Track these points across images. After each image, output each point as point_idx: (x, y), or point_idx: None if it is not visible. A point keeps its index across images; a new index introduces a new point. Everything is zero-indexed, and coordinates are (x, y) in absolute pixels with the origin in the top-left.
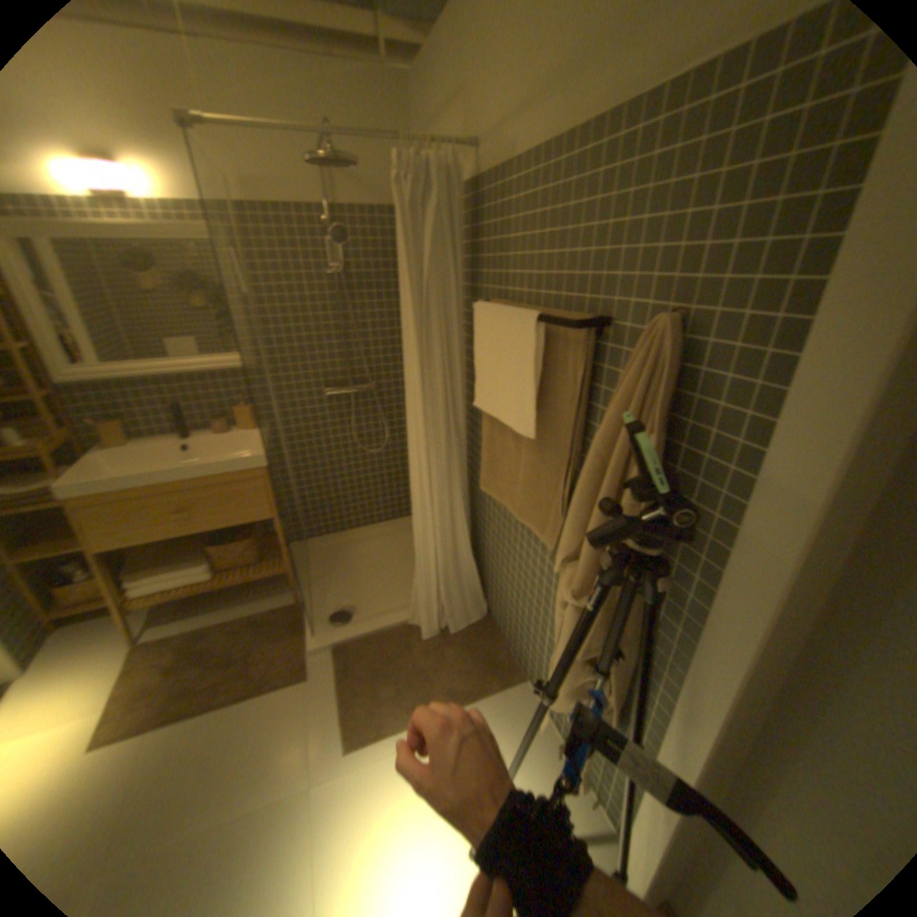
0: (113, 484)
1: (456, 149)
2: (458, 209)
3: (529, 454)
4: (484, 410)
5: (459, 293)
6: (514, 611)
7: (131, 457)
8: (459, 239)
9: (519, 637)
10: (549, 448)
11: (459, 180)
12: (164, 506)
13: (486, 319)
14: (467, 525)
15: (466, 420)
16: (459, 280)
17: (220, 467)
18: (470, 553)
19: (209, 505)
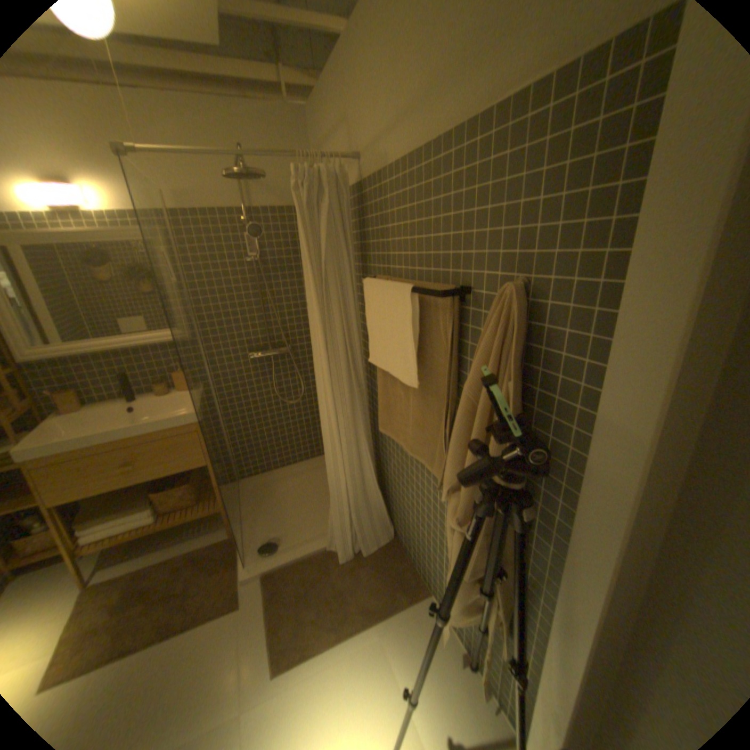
0: (69, 445)
1: (345, 161)
2: (349, 207)
3: (417, 400)
4: (378, 365)
5: (354, 271)
6: (416, 534)
7: (86, 420)
8: (351, 229)
9: (422, 557)
10: (432, 395)
11: (348, 184)
12: (114, 460)
13: (374, 292)
14: (373, 460)
15: (366, 372)
16: (354, 261)
17: (162, 424)
18: (378, 484)
19: (153, 457)
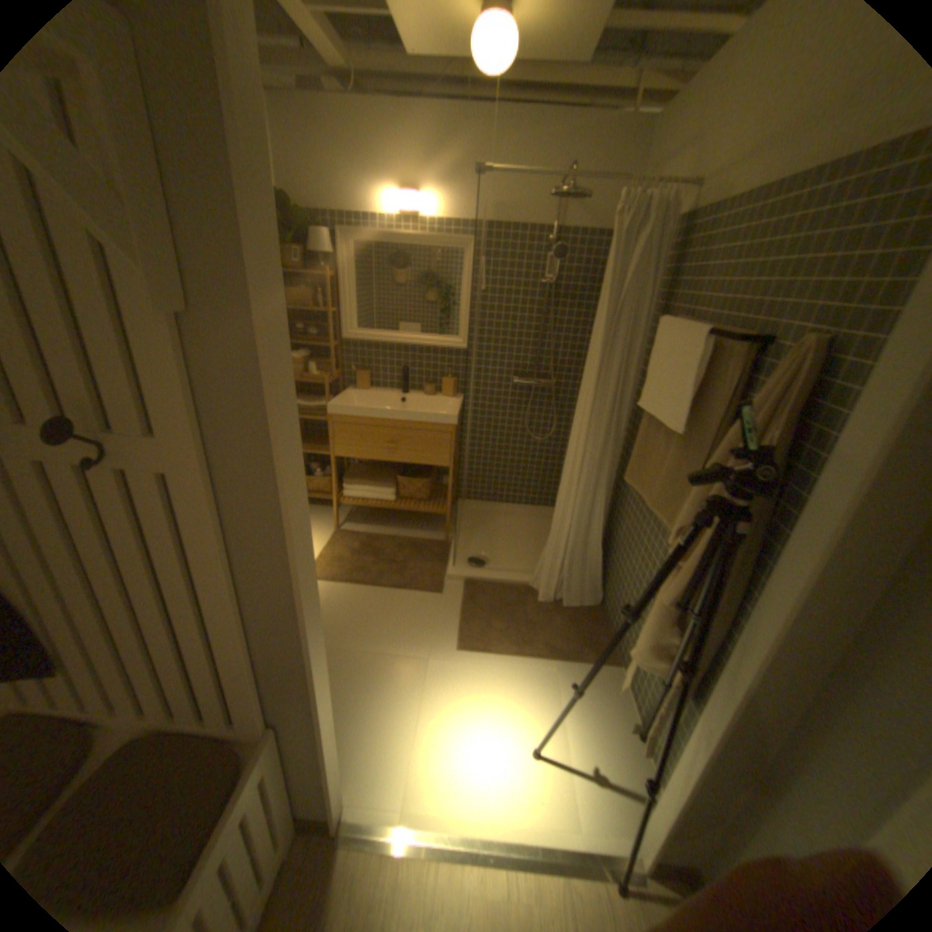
0: (360, 412)
1: (683, 185)
2: (671, 237)
3: (676, 449)
4: (646, 409)
5: (653, 309)
6: (627, 600)
7: (370, 399)
8: (665, 262)
9: None
10: (694, 445)
11: (678, 212)
12: (382, 437)
13: (667, 330)
14: (604, 521)
15: (629, 423)
16: (656, 298)
17: (426, 418)
18: (601, 547)
19: (409, 445)
